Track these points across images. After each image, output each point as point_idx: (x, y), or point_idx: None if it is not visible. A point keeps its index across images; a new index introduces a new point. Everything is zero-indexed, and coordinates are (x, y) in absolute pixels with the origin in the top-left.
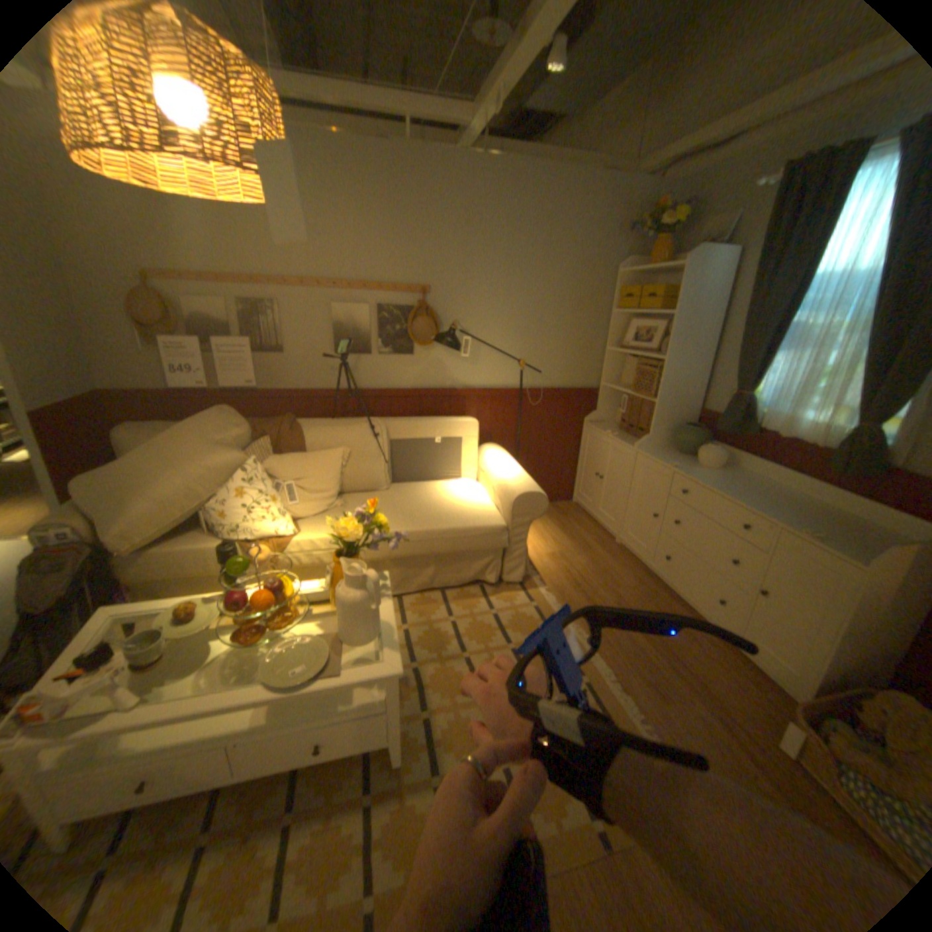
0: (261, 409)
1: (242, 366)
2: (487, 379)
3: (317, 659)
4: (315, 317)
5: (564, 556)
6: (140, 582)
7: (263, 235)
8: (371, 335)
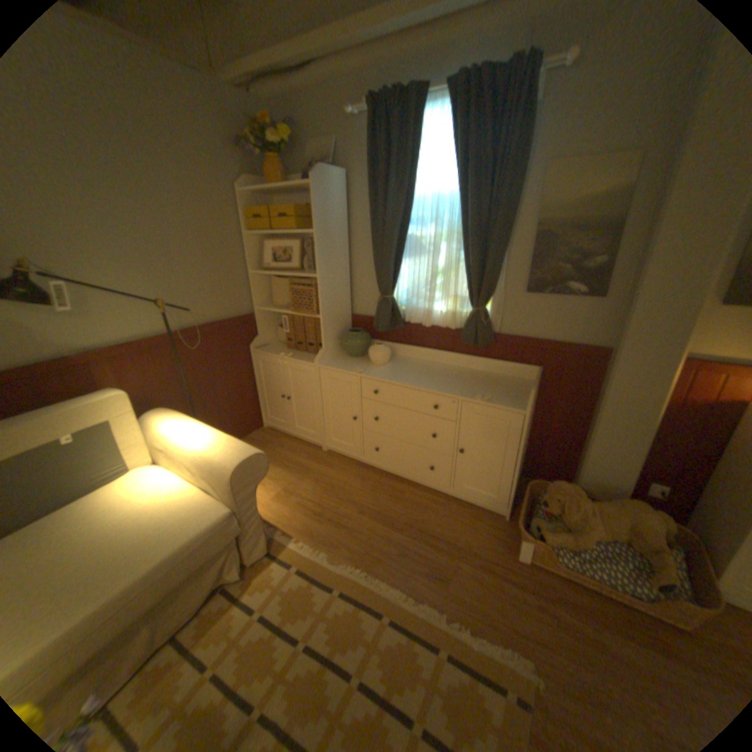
0: None
1: None
2: (115, 331)
3: None
4: None
5: (288, 490)
6: None
7: None
8: None
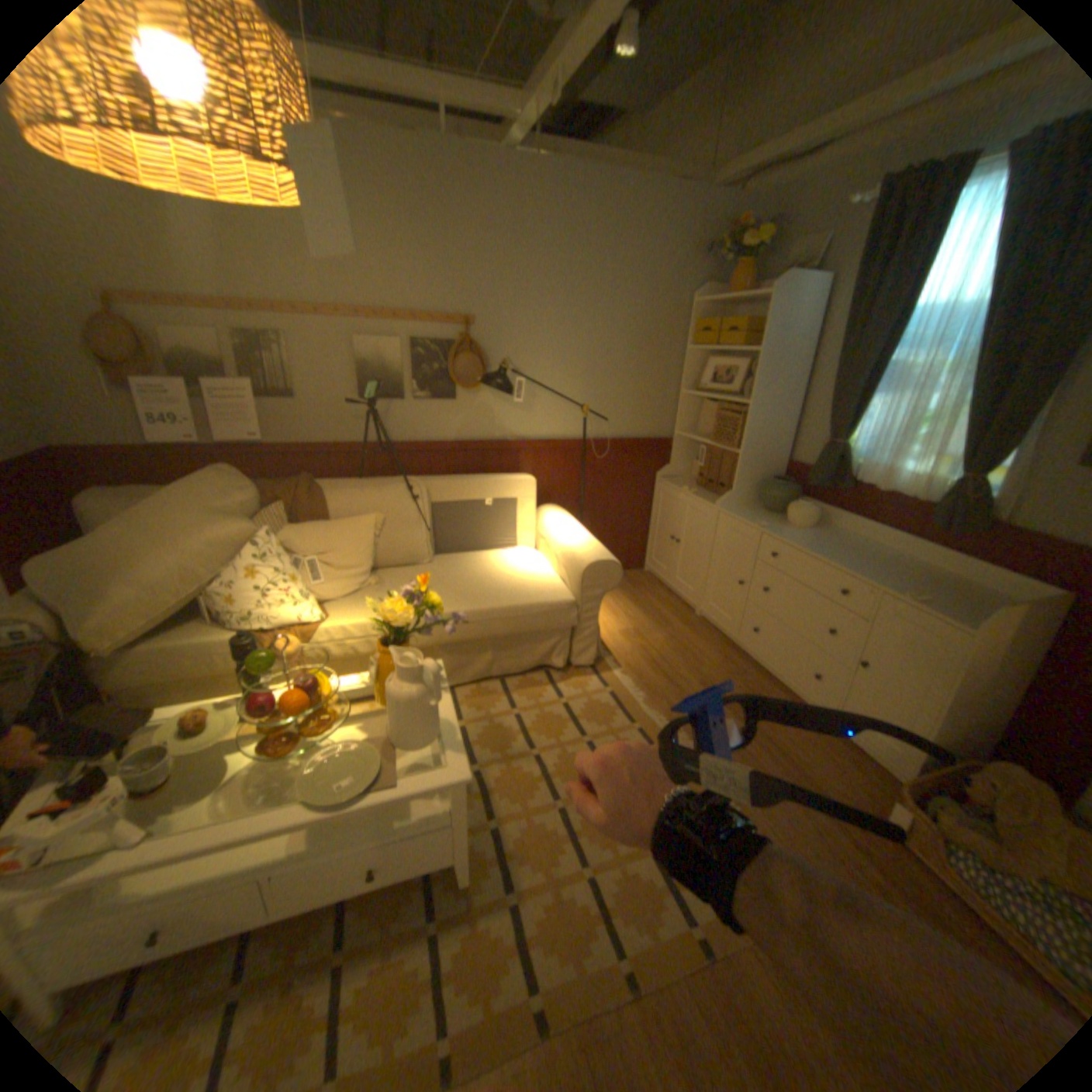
0: (268, 468)
1: (243, 416)
2: (544, 429)
3: (366, 769)
4: (333, 354)
5: (638, 633)
6: (126, 687)
7: (264, 250)
8: (403, 376)
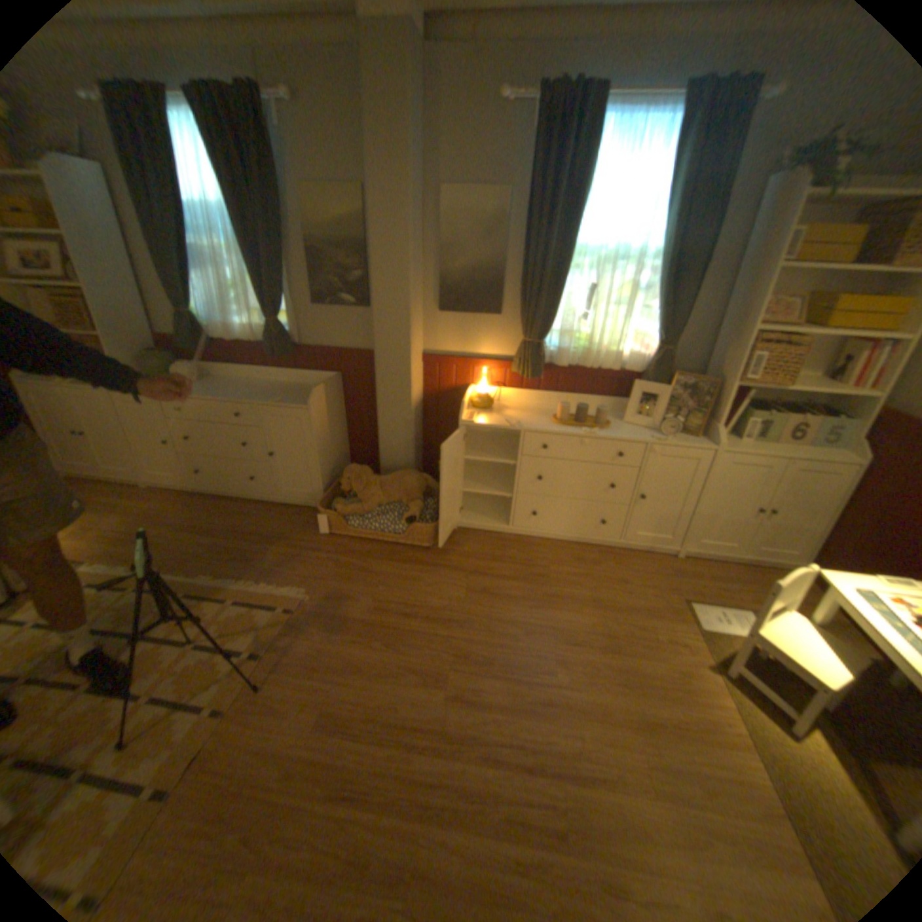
0: None
1: None
2: None
3: None
4: None
5: (86, 530)
6: None
7: None
8: None
